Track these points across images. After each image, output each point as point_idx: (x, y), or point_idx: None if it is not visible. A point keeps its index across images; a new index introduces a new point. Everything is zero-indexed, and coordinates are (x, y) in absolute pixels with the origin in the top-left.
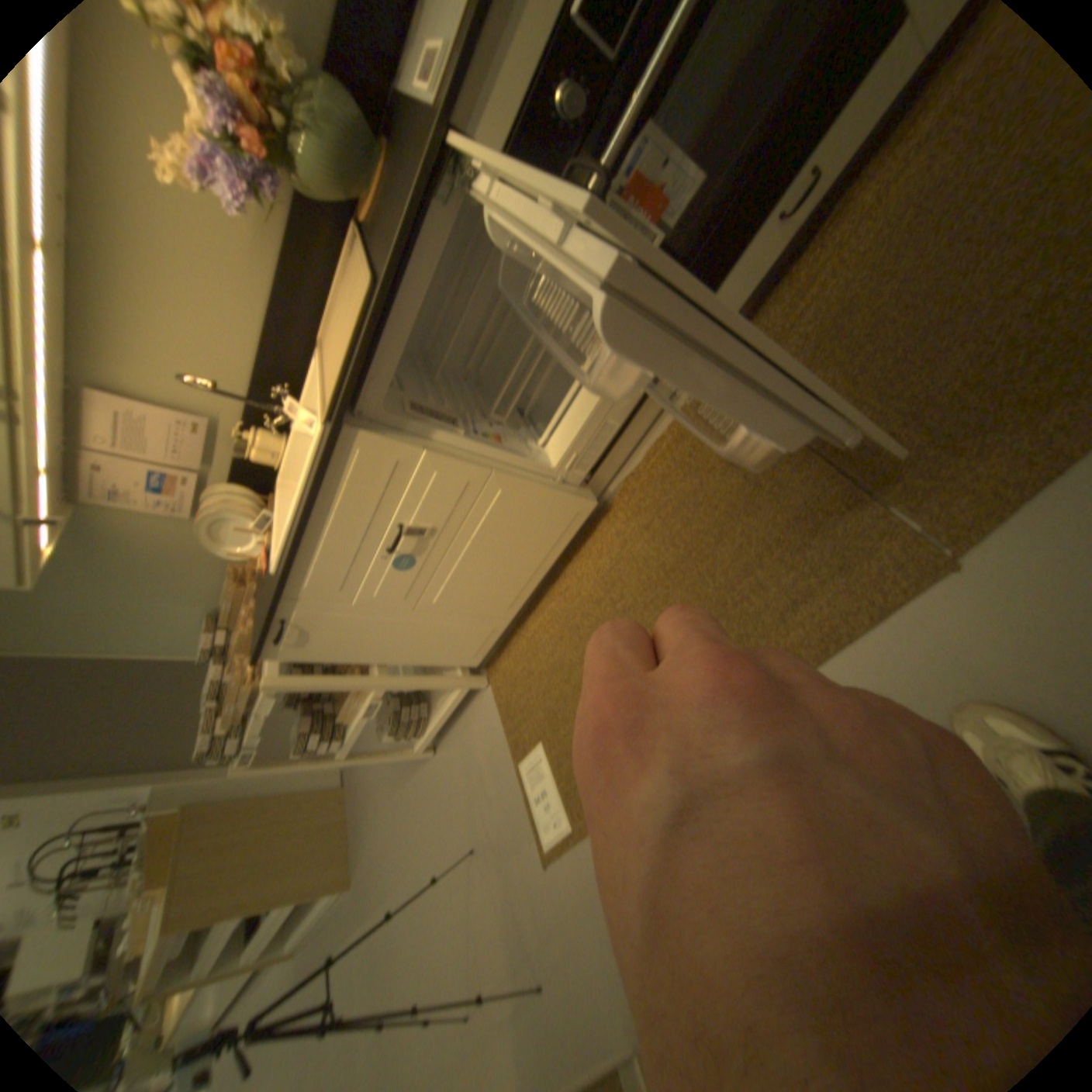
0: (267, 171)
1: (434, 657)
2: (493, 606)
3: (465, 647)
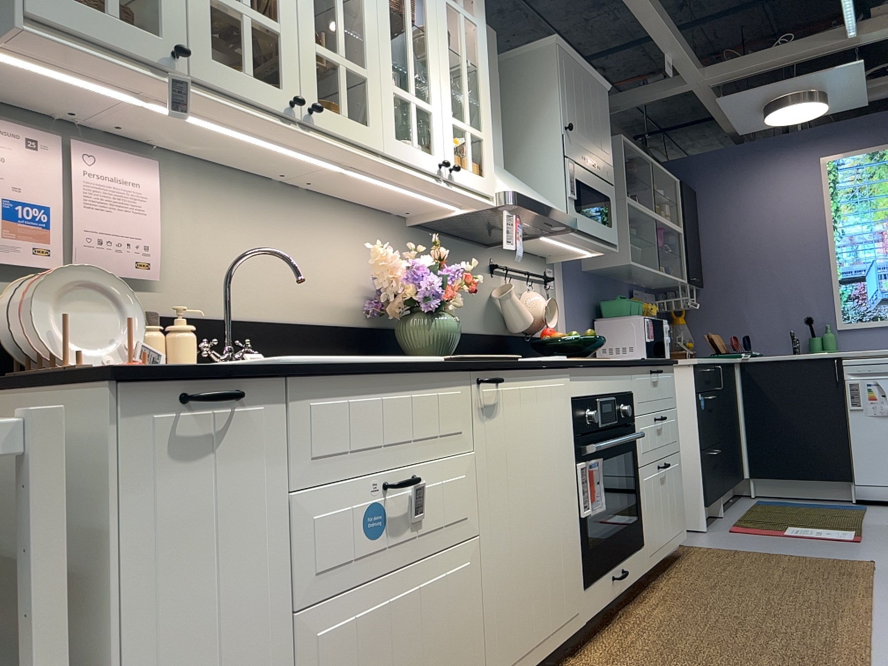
0: (430, 300)
1: None
2: None
3: None
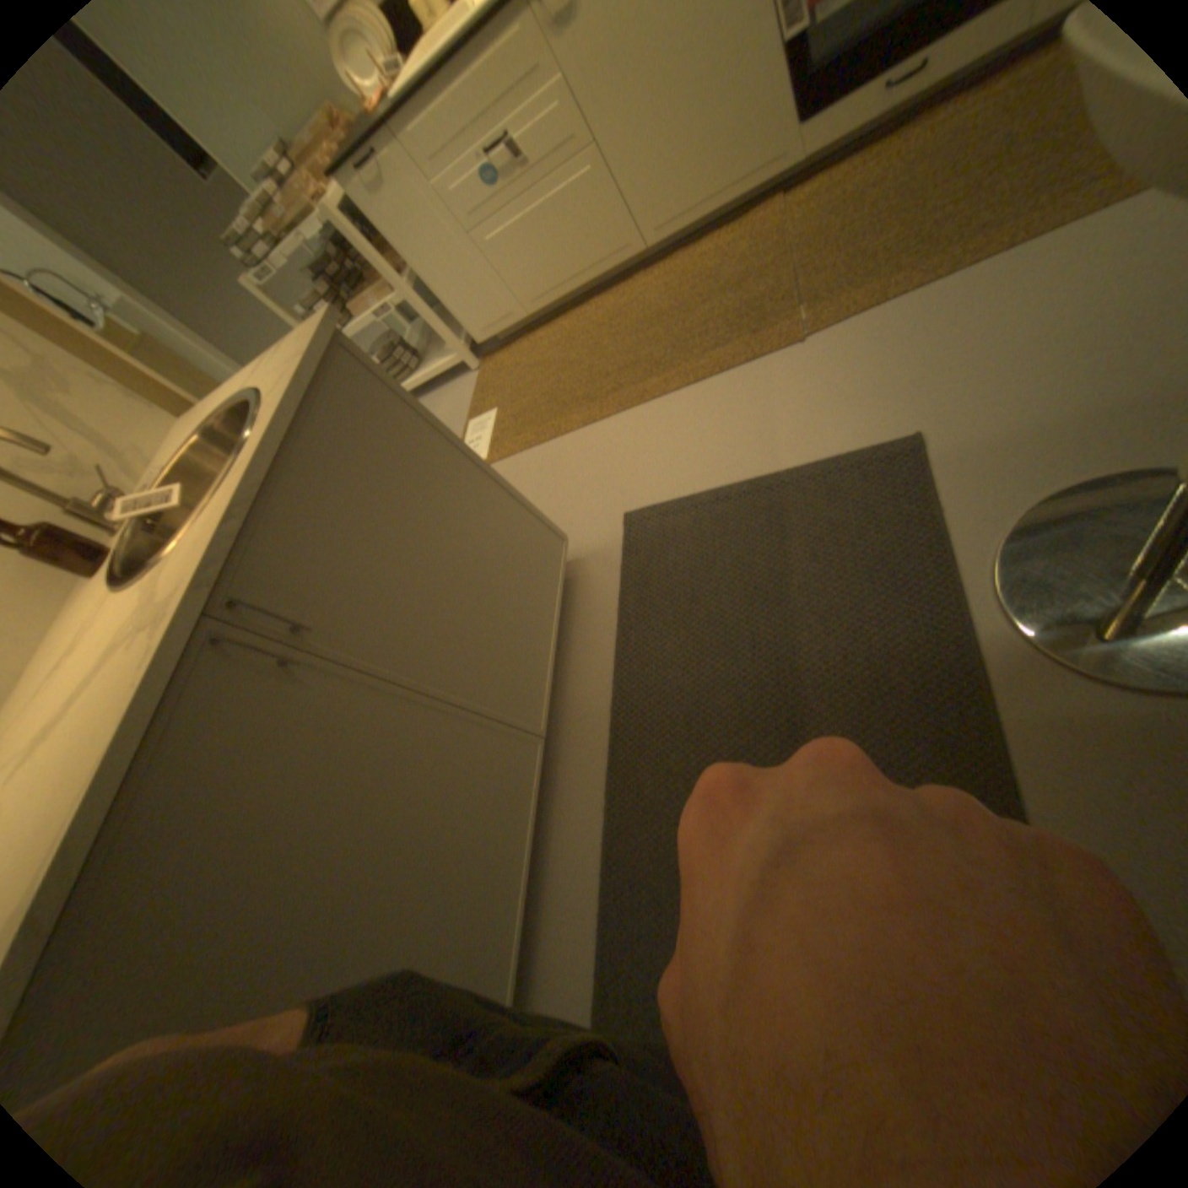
0: None
1: (455, 298)
2: (524, 284)
3: (482, 310)
